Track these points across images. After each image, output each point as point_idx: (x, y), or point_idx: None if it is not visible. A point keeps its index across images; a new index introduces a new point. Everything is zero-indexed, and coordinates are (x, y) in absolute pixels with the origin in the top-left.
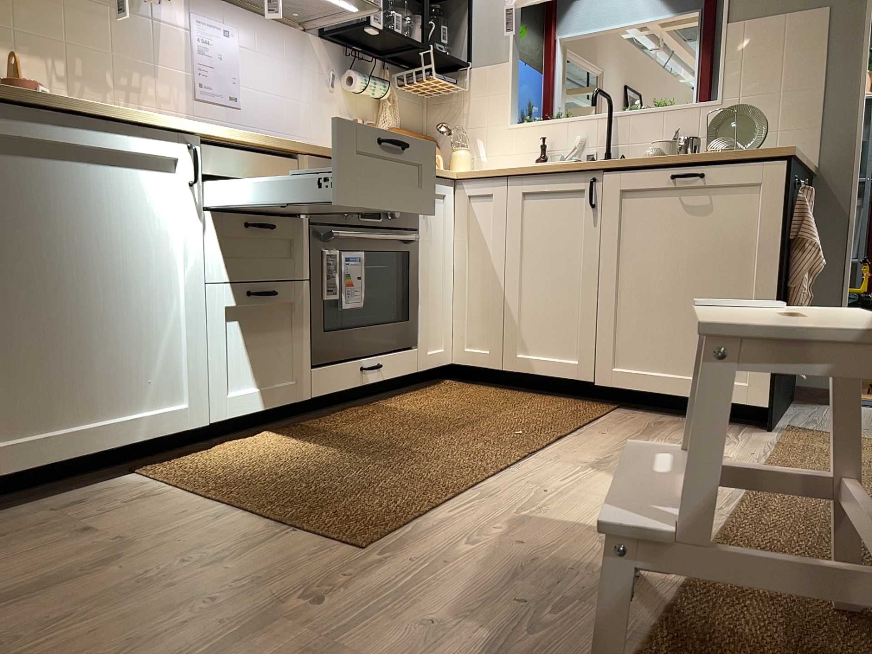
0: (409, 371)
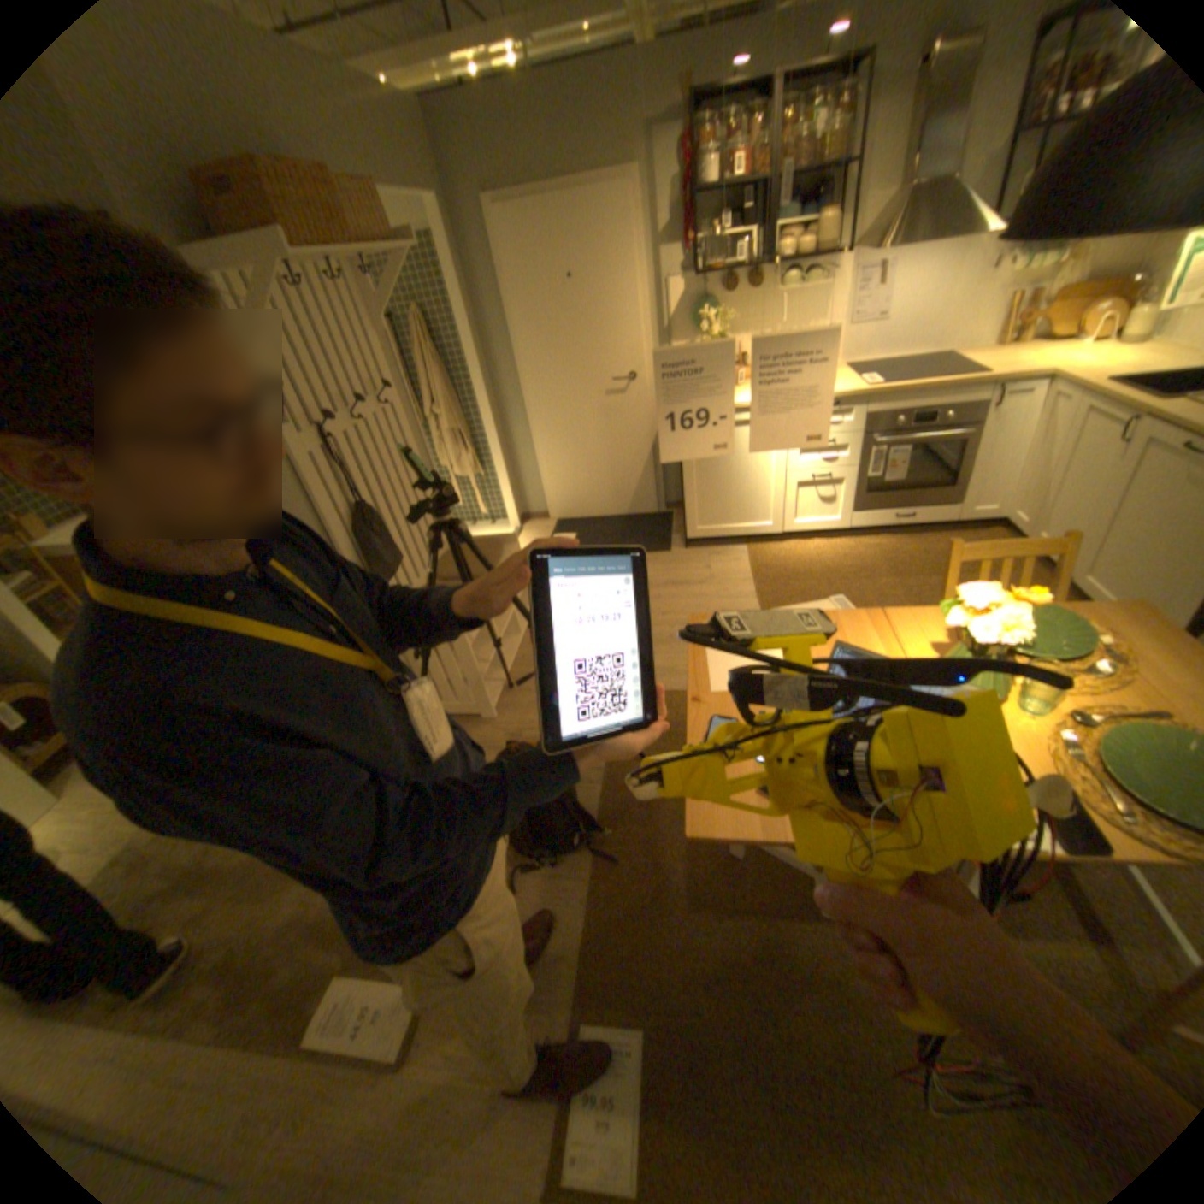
0: (949, 521)
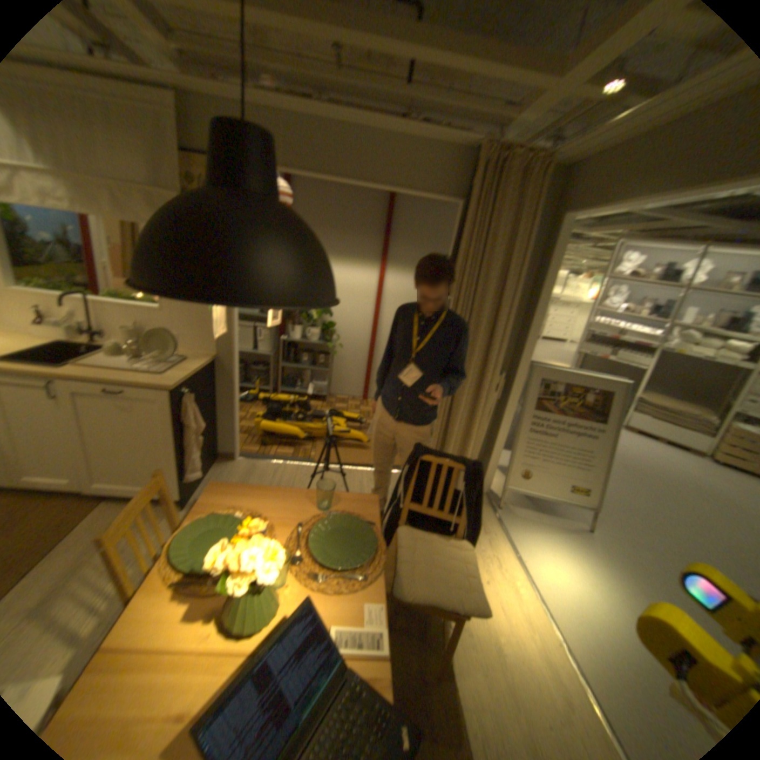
0: None
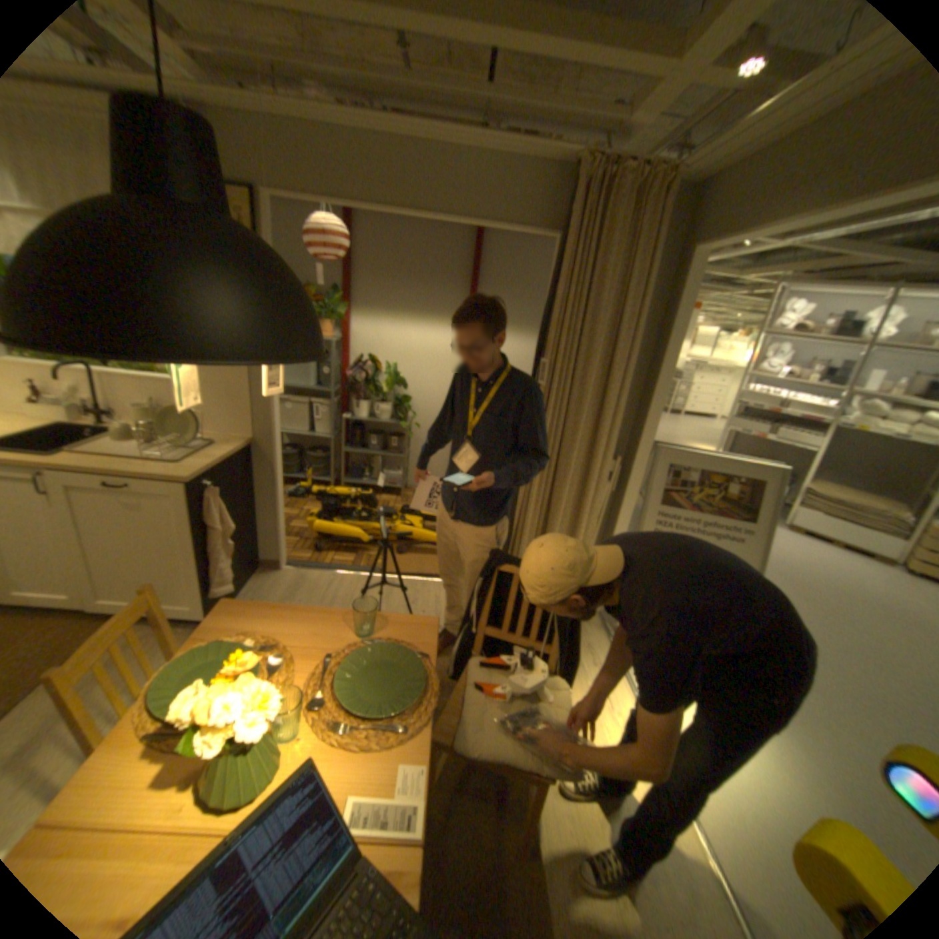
0: None
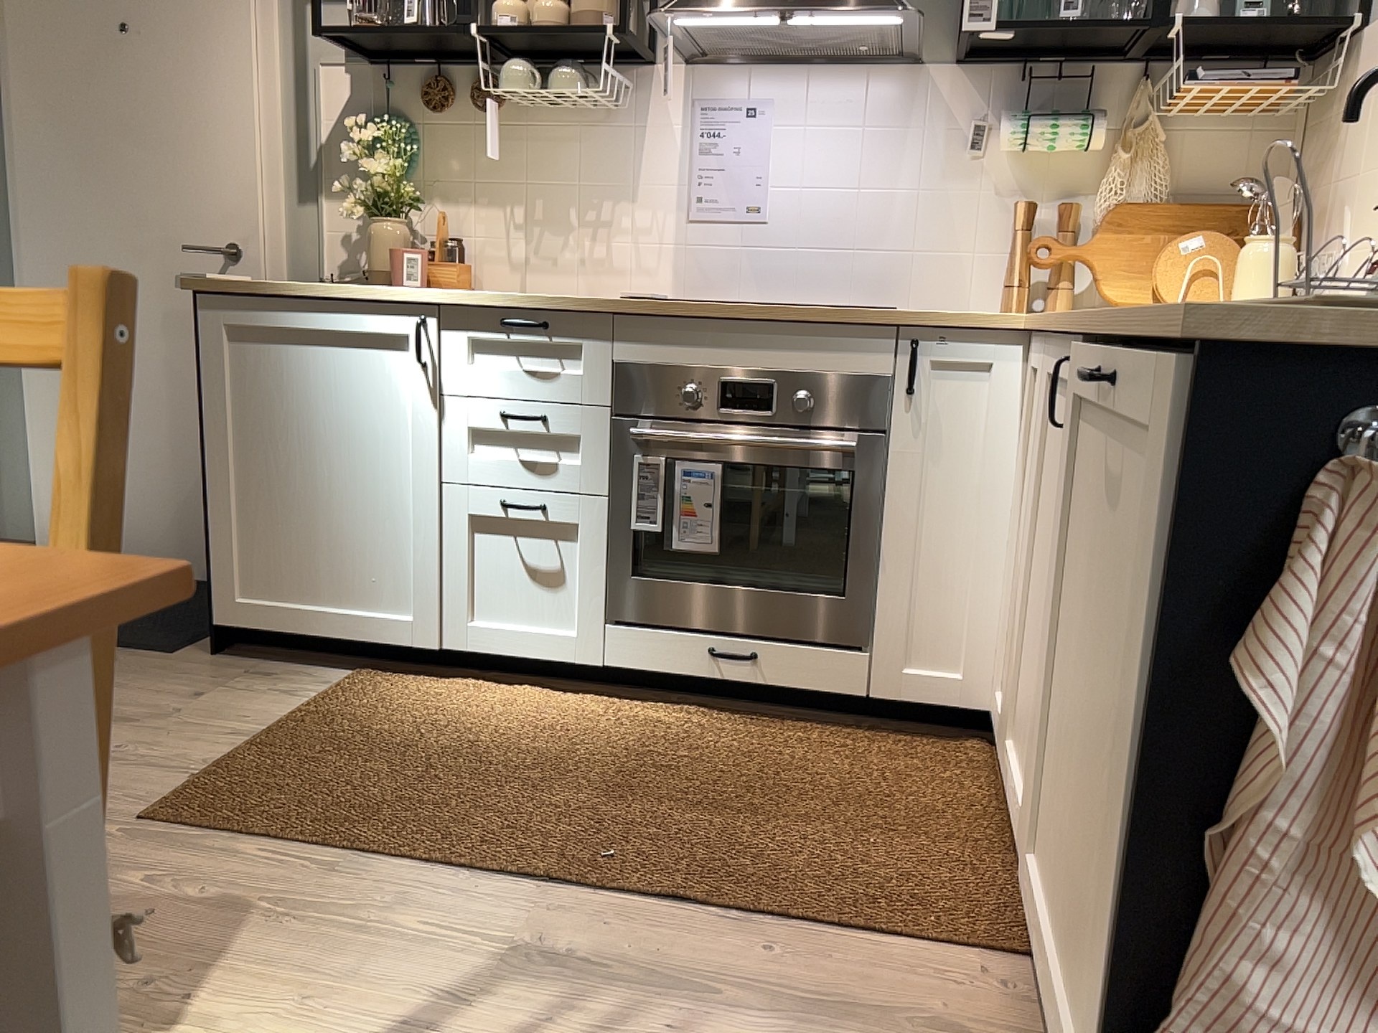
0: (842, 691)
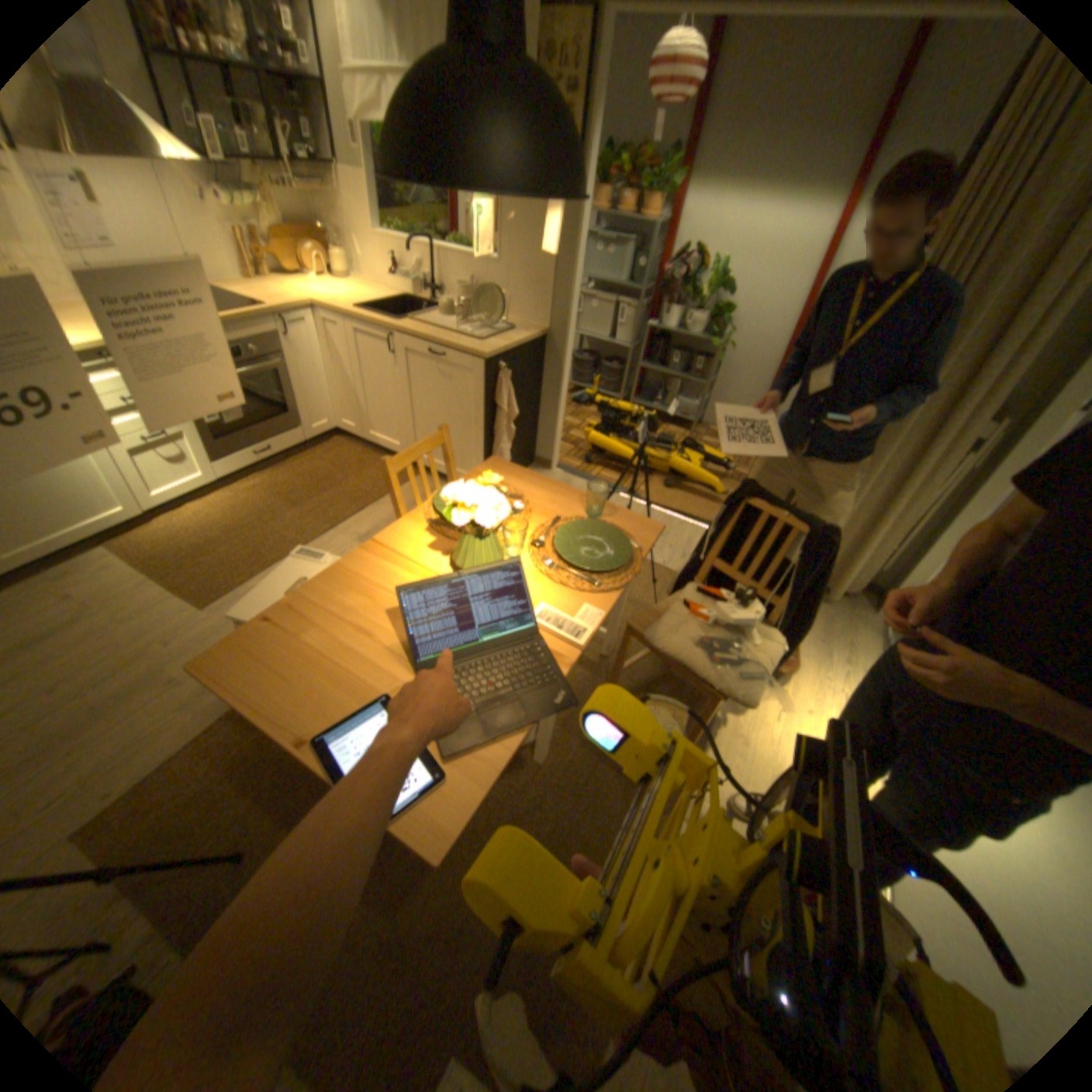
0: (298, 442)
